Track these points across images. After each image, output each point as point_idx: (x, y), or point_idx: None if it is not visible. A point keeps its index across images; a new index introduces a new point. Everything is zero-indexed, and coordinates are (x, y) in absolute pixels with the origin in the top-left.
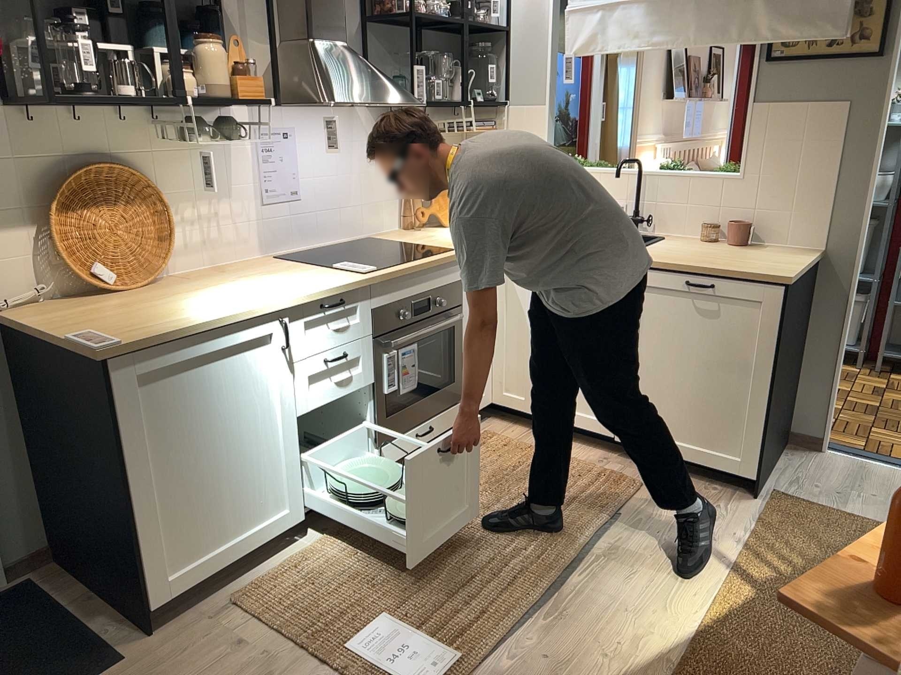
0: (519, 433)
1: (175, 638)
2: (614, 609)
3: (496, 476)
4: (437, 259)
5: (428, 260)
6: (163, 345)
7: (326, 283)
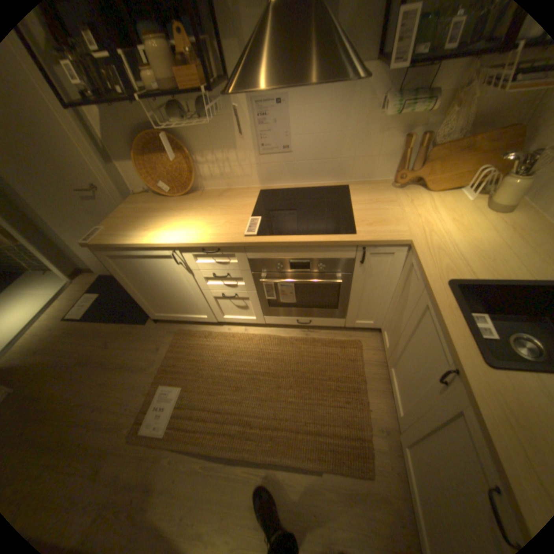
0: (374, 357)
1: (155, 329)
2: (220, 507)
3: (312, 373)
4: (316, 240)
5: (306, 239)
6: (109, 246)
7: (214, 234)
